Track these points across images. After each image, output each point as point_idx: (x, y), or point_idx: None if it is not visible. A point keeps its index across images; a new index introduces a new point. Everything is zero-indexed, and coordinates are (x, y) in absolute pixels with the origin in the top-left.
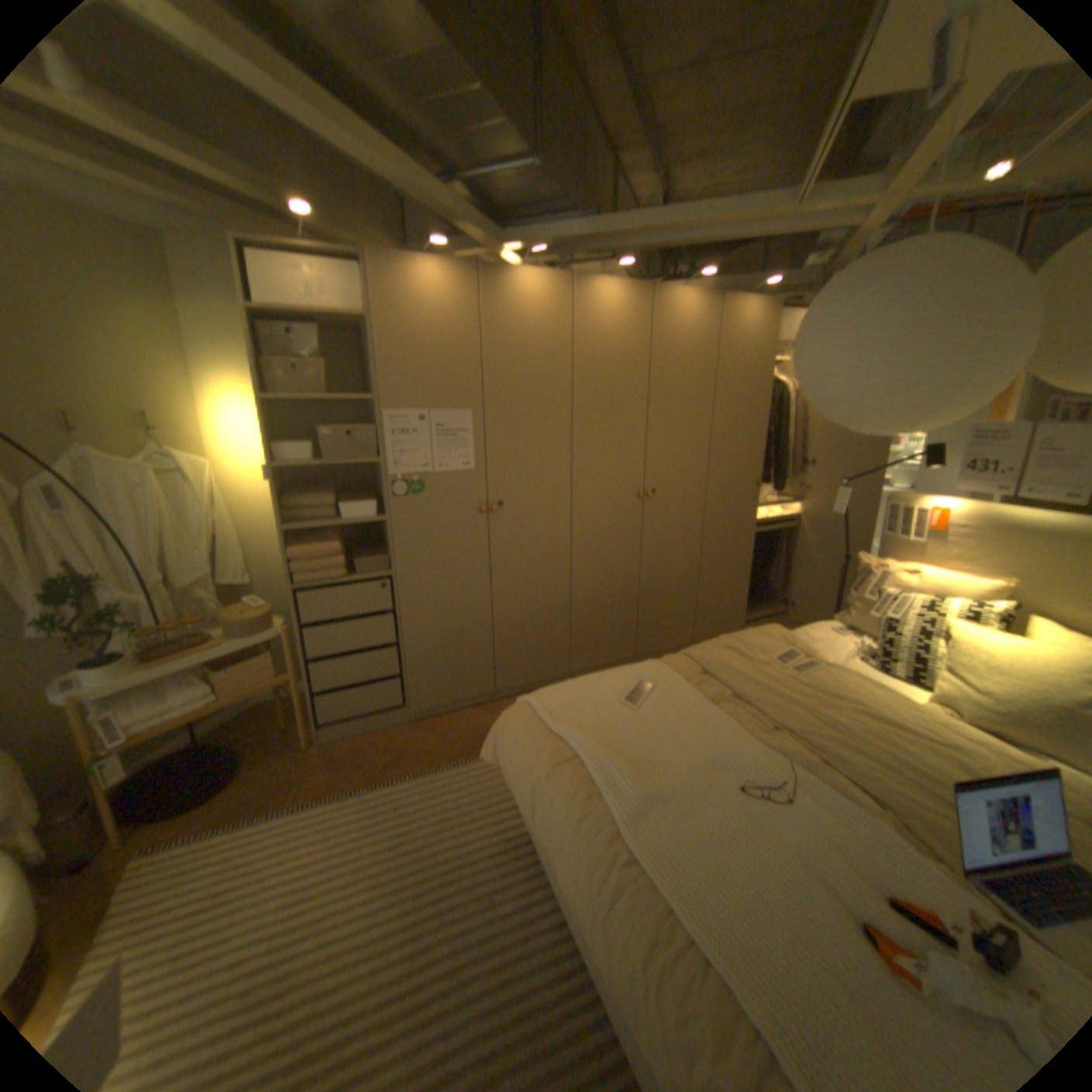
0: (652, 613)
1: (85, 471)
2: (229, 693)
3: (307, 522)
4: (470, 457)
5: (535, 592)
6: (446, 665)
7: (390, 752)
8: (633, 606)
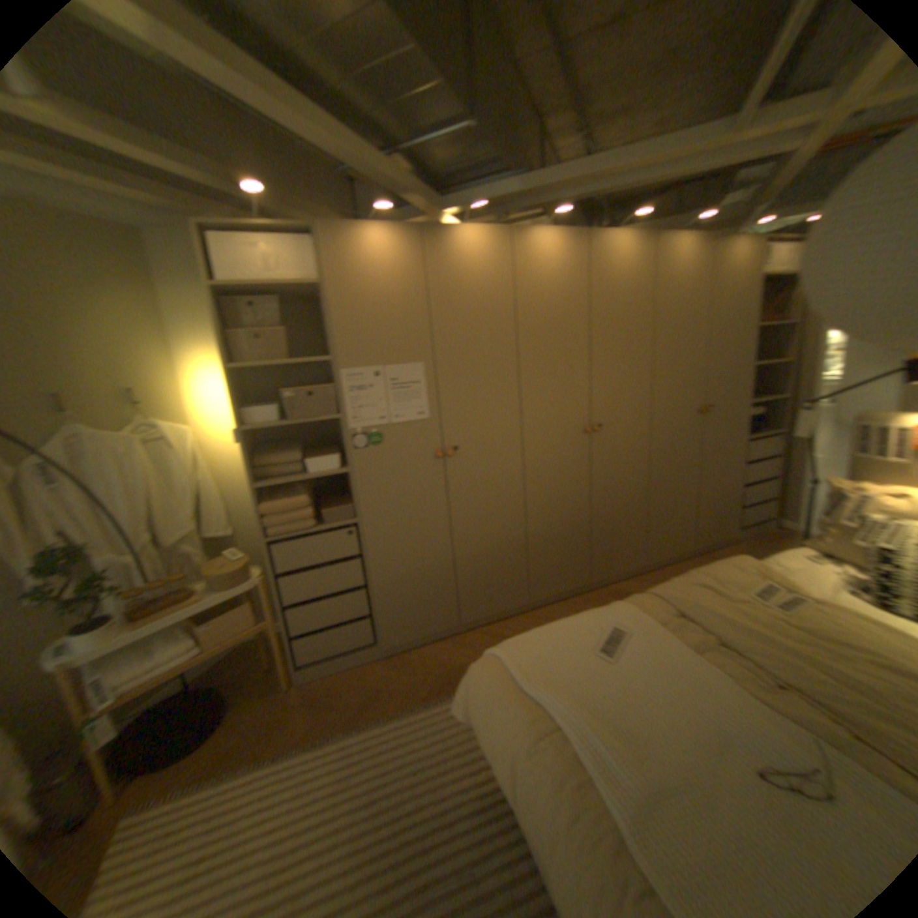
0: (606, 541)
1: (81, 444)
2: (214, 642)
3: (279, 476)
4: (426, 406)
5: (494, 528)
6: (414, 603)
7: (365, 690)
8: (587, 535)
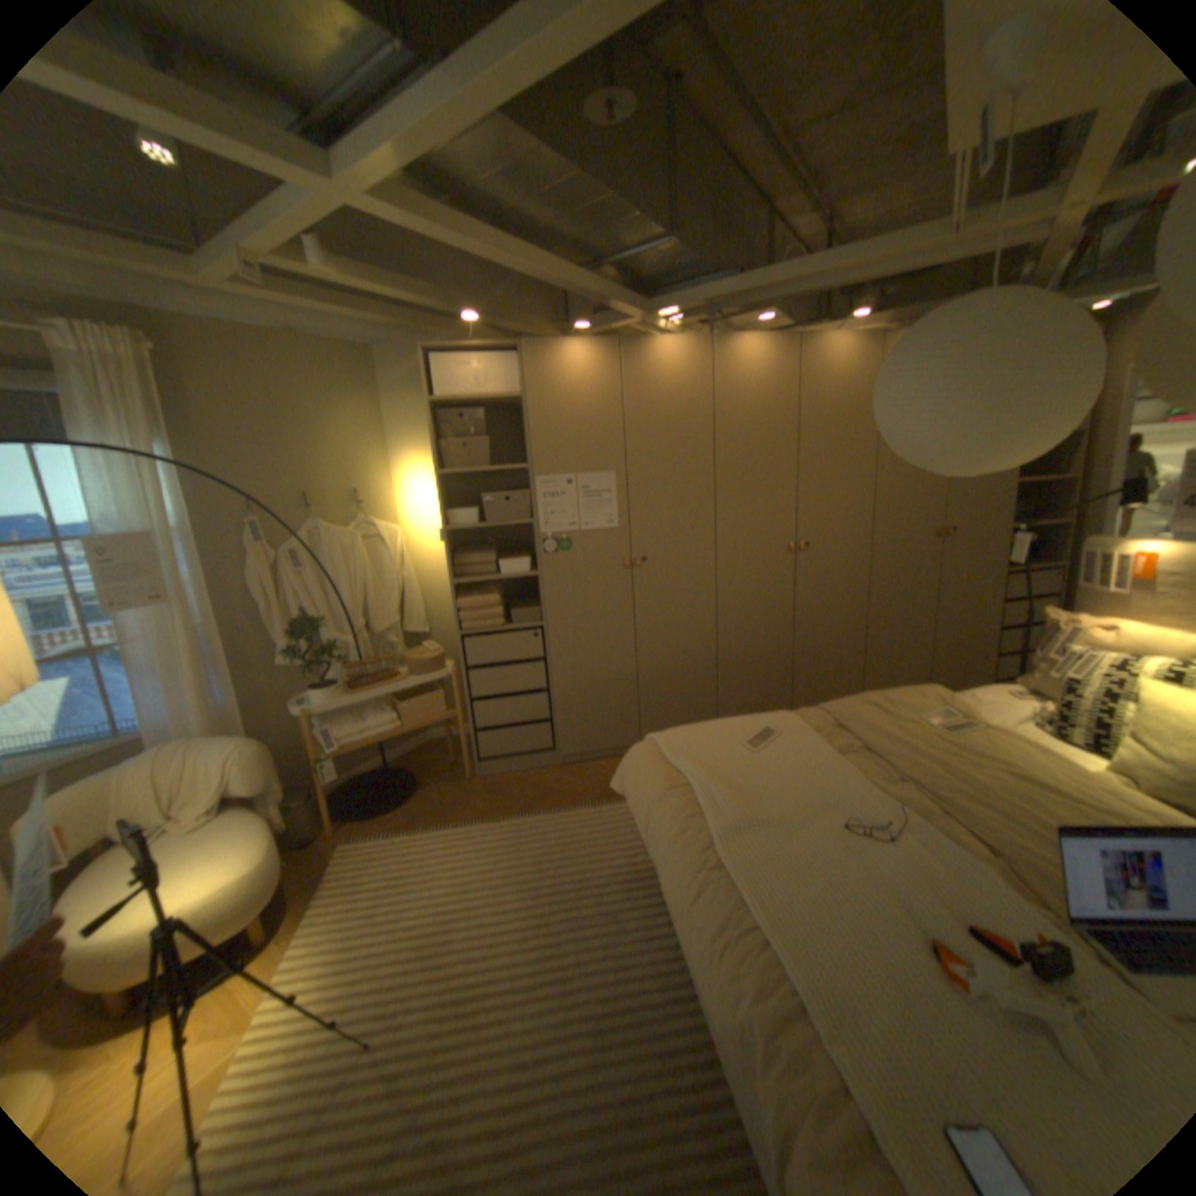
0: (810, 674)
1: (315, 537)
2: (410, 720)
3: (473, 576)
4: (613, 515)
5: (680, 646)
6: (593, 713)
7: (540, 787)
8: (789, 666)
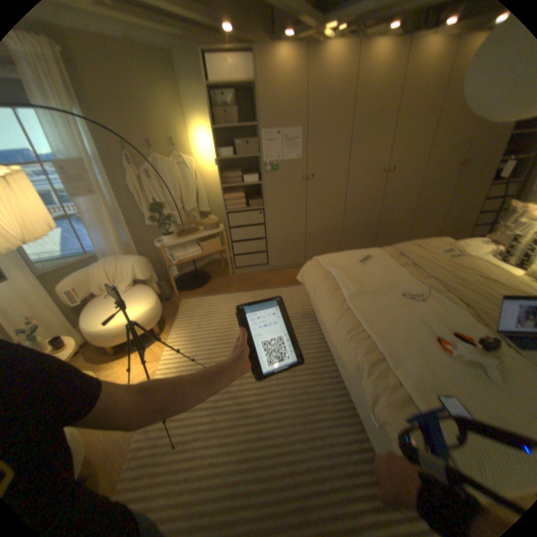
0: (384, 233)
1: (154, 162)
2: (205, 250)
3: (230, 183)
4: (298, 151)
5: (325, 218)
6: (284, 248)
7: (261, 279)
8: (374, 229)
